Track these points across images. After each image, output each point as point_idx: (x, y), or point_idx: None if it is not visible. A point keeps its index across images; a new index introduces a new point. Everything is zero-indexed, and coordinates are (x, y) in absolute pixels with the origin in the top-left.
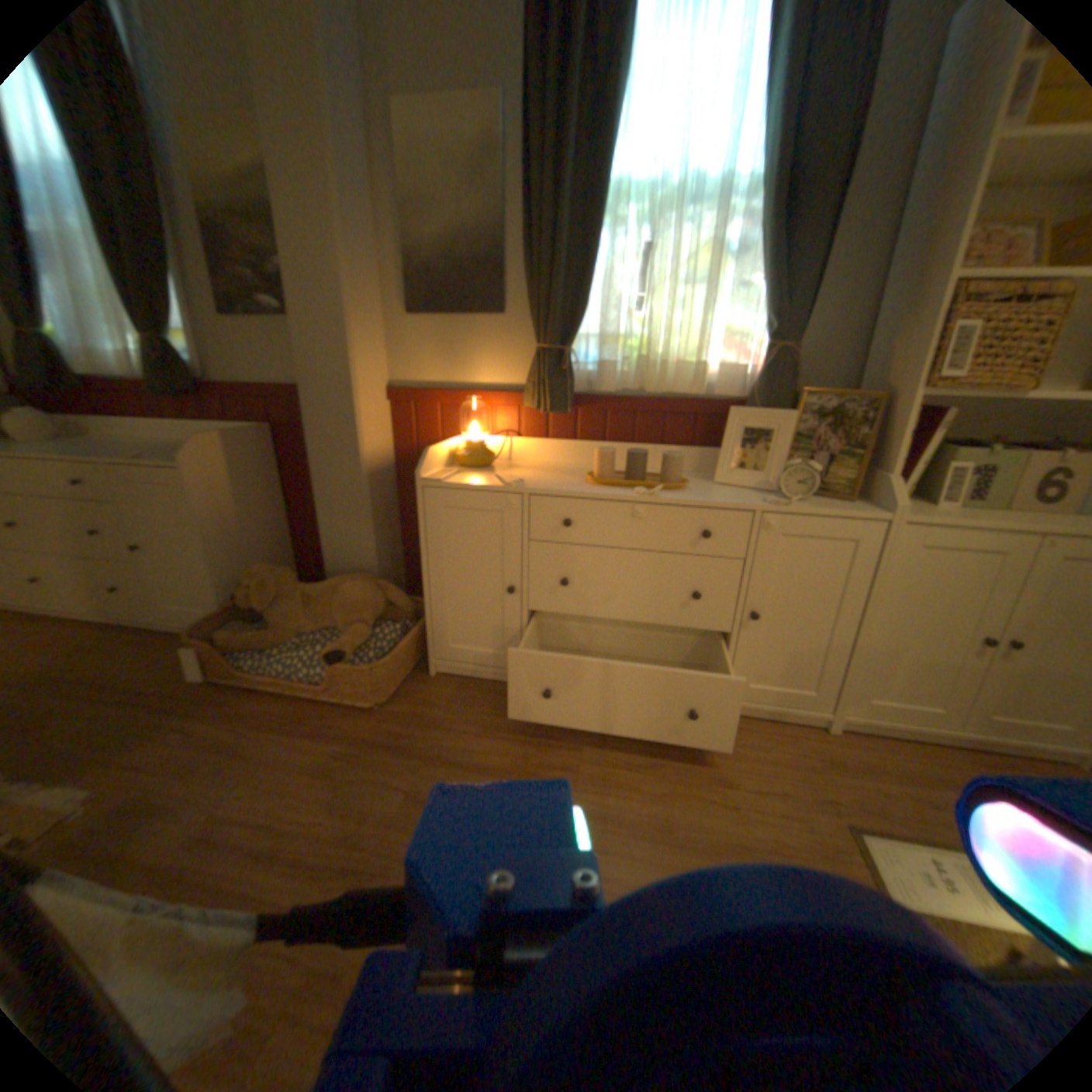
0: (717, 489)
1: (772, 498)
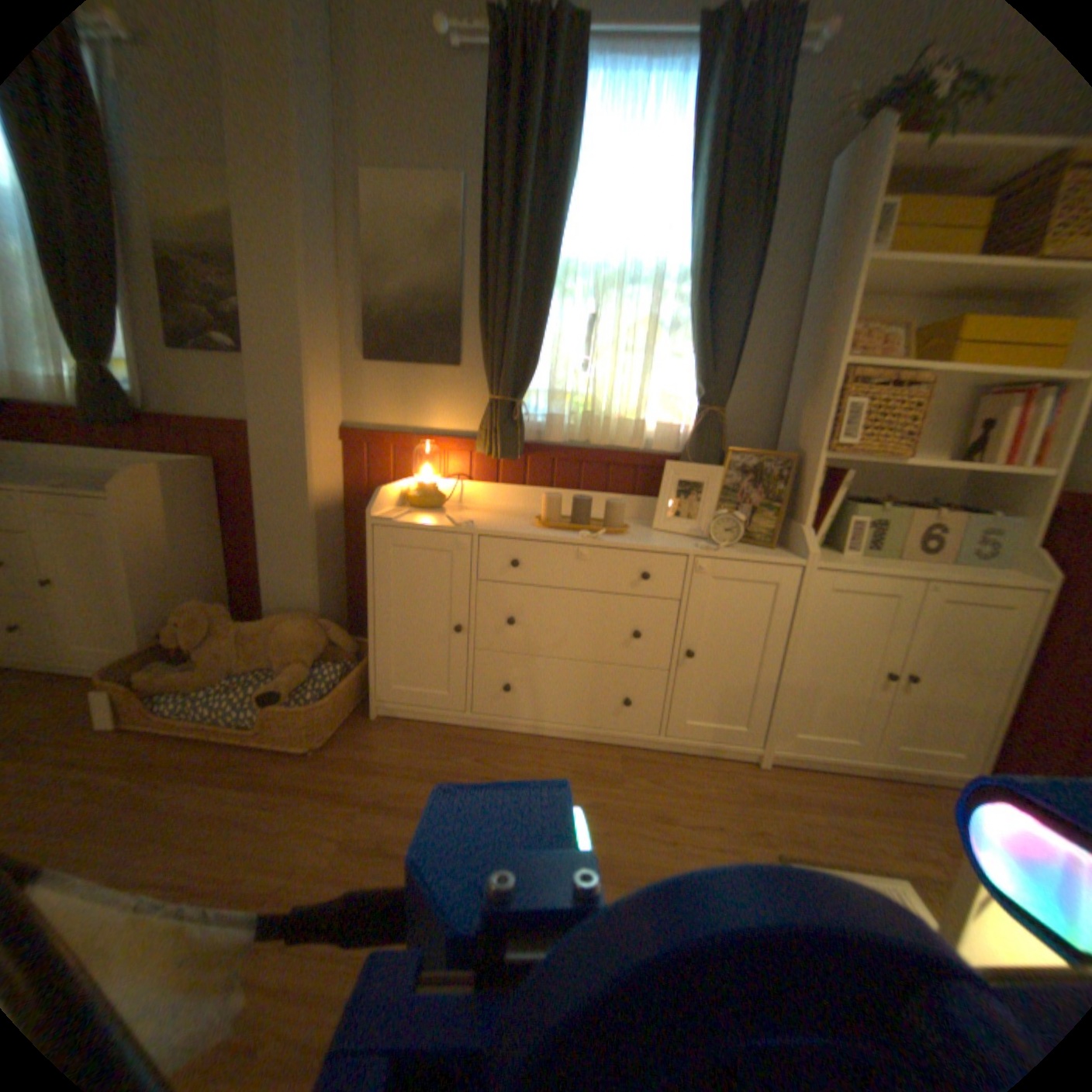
0: (655, 535)
1: (703, 544)
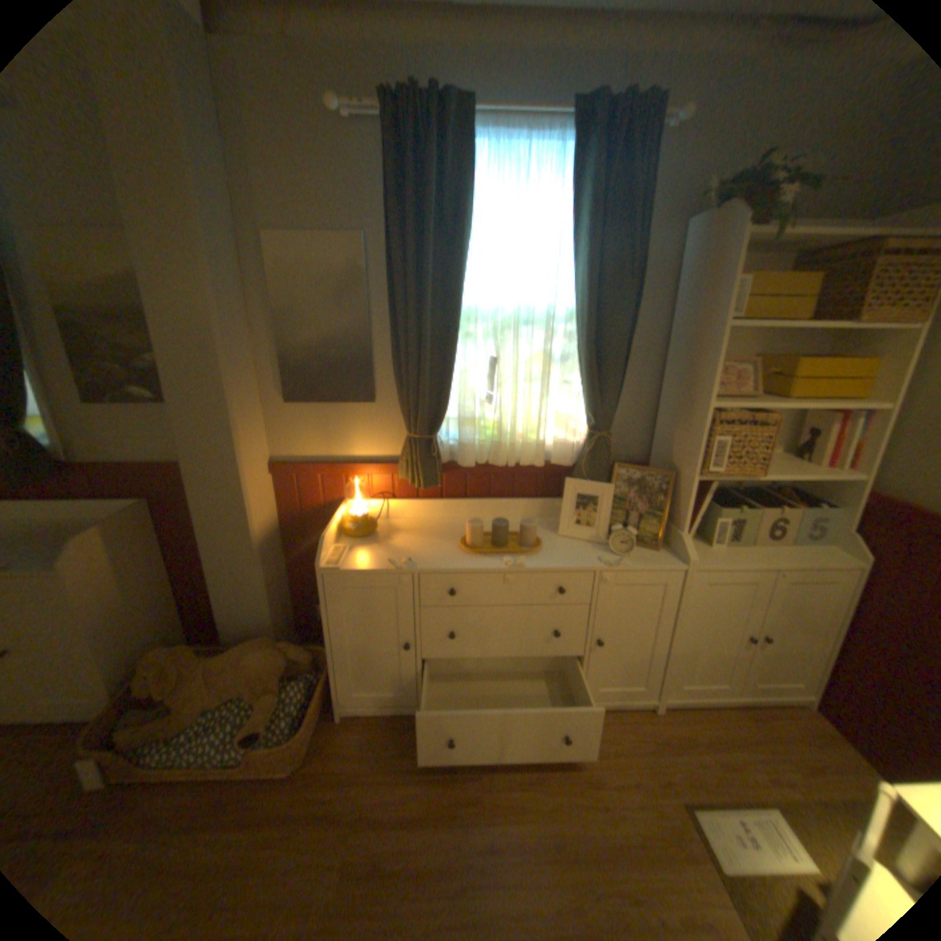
0: (562, 543)
1: (604, 553)
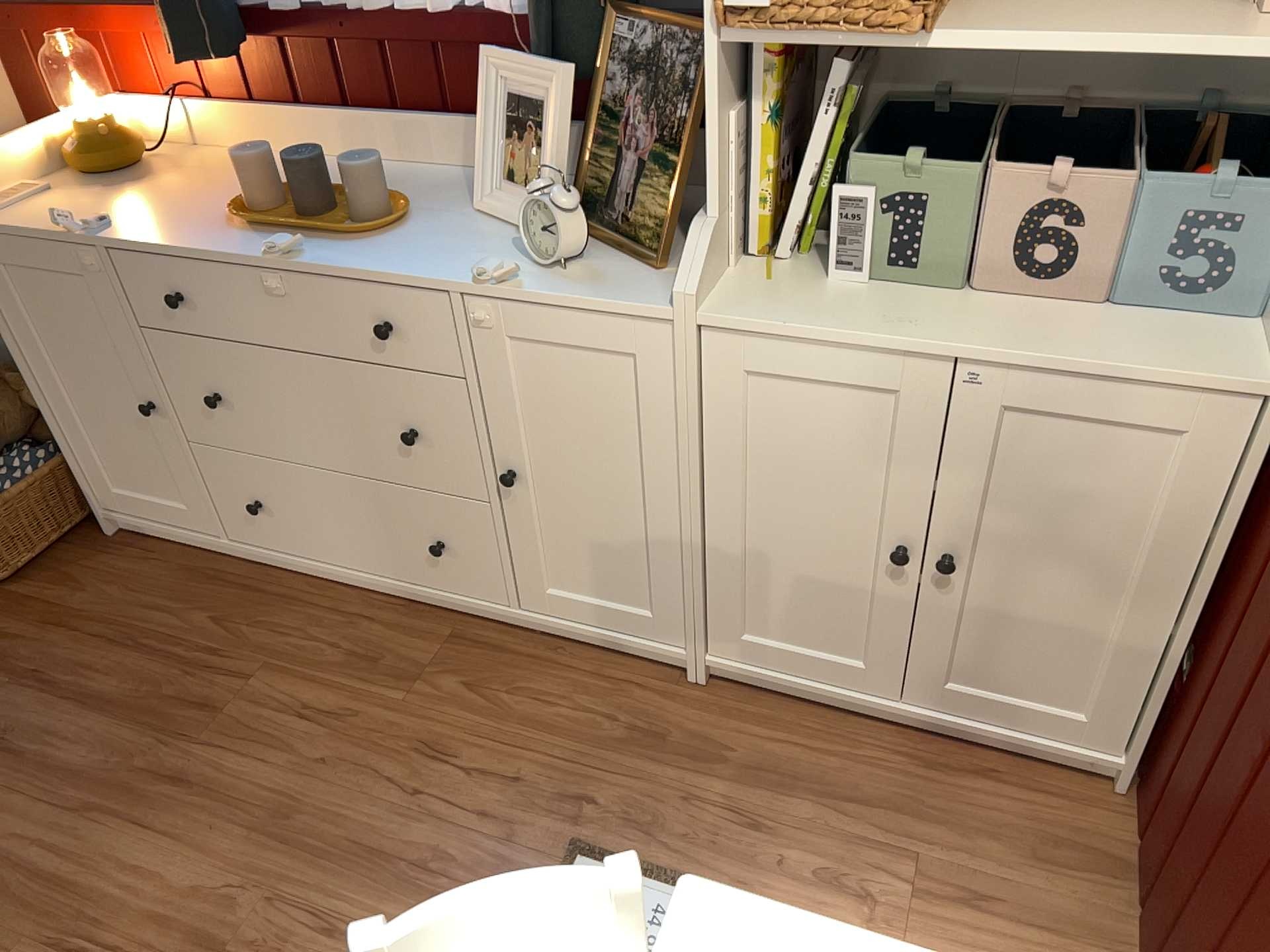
0: (467, 232)
1: (523, 261)
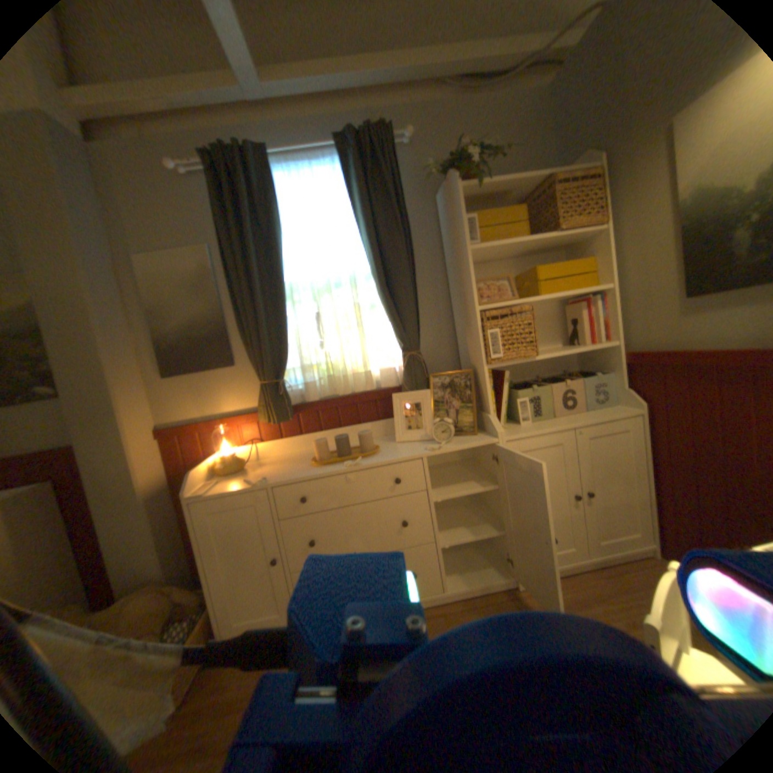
0: (398, 446)
1: (431, 444)
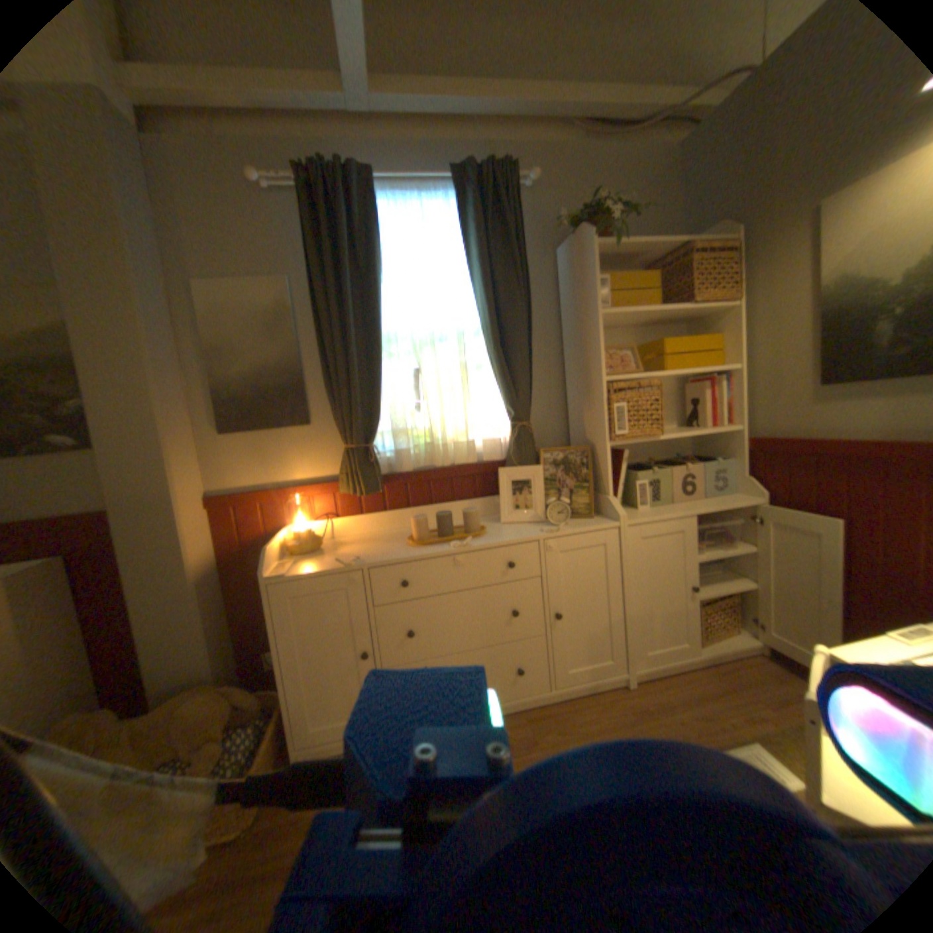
0: (505, 527)
1: (544, 526)
